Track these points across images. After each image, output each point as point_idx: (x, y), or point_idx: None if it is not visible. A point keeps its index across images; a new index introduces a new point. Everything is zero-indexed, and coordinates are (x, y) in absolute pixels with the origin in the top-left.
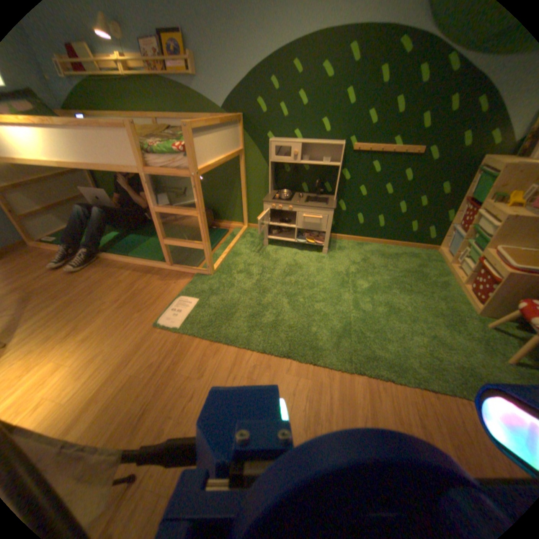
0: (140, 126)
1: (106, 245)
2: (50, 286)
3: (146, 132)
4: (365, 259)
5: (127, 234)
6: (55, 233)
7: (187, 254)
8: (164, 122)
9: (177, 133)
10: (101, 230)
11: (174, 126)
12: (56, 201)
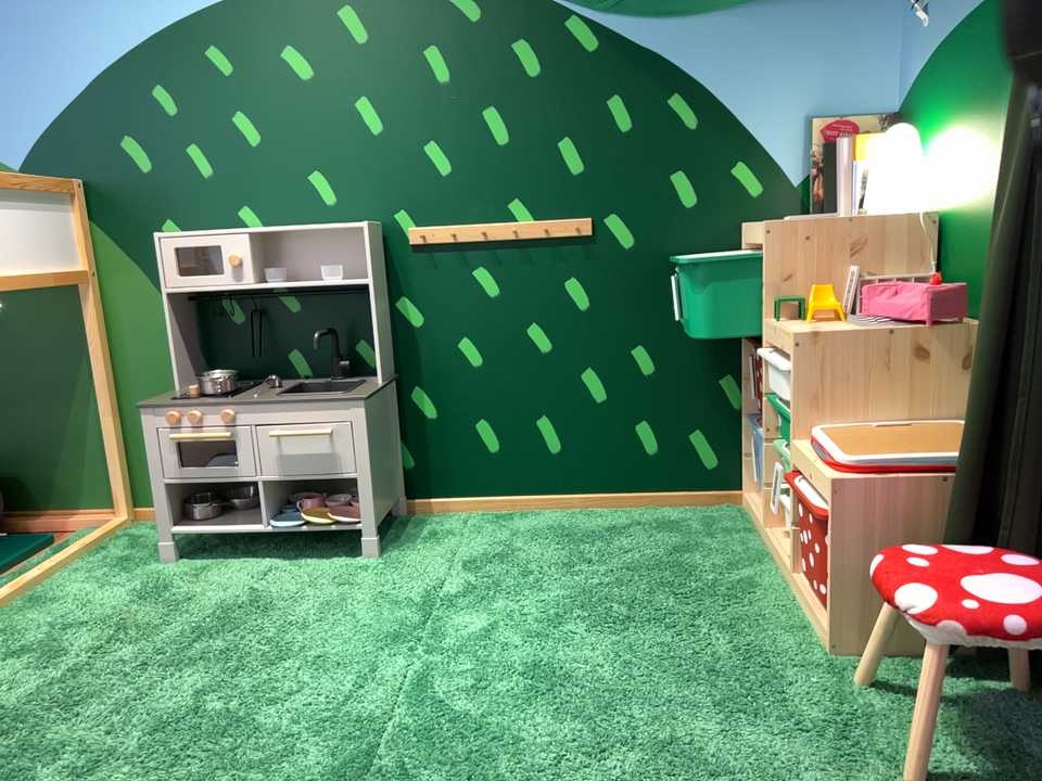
0: None
1: None
2: None
3: None
4: (511, 559)
5: None
6: None
7: None
8: None
9: None
10: None
11: None
12: None
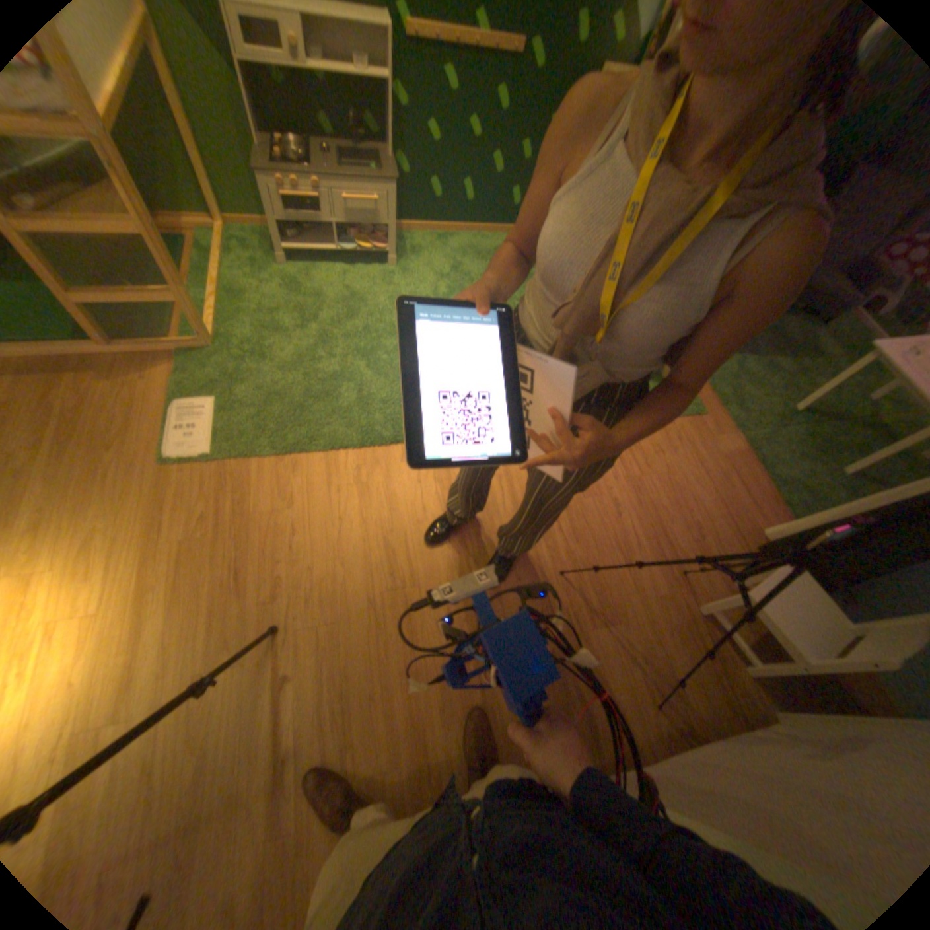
0: None
1: None
2: None
3: None
4: (458, 271)
5: None
6: None
7: (125, 313)
8: None
9: None
10: None
11: None
12: None
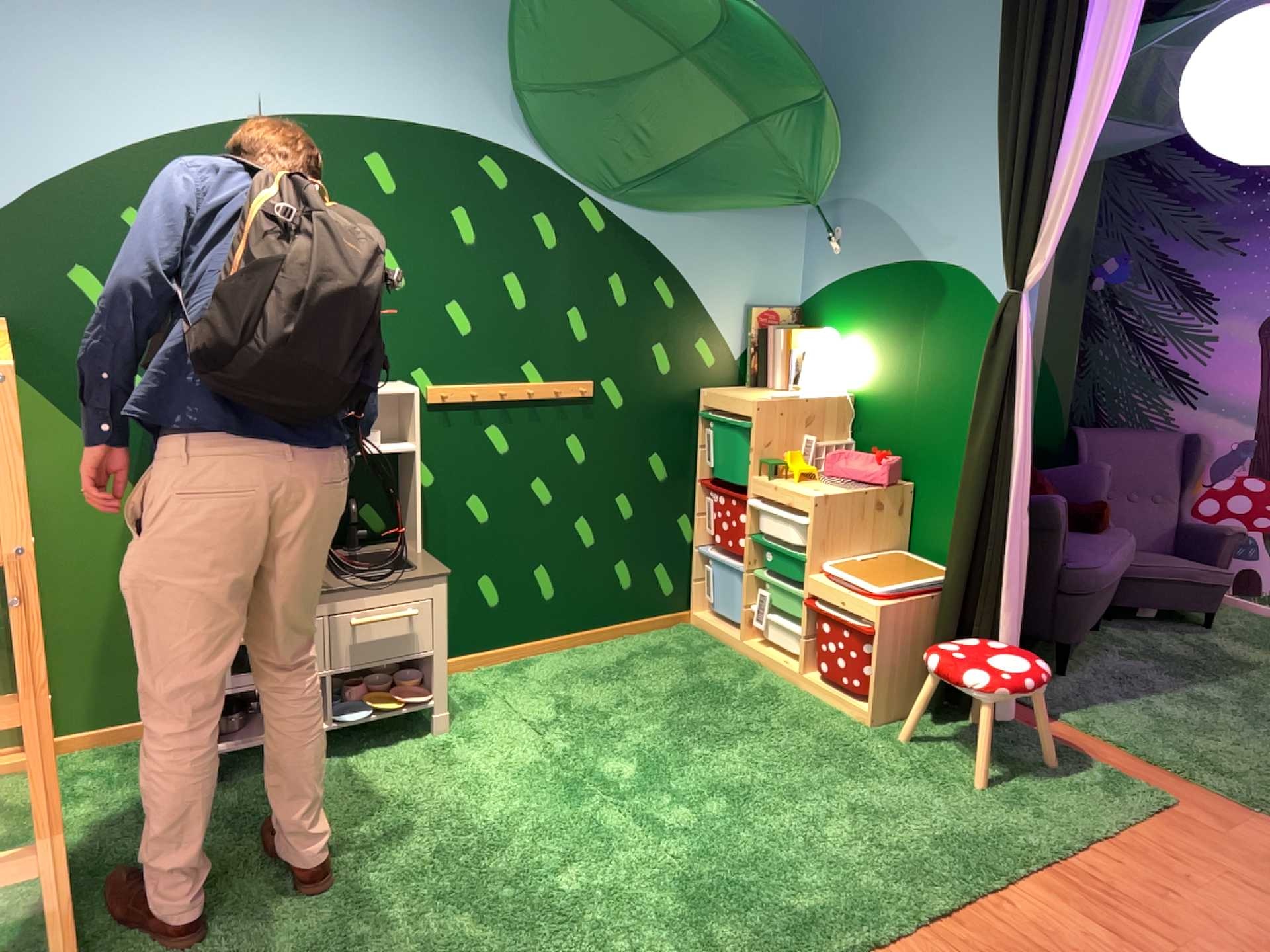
0: None
1: None
2: None
3: None
4: (570, 701)
5: None
6: None
7: None
8: None
9: None
10: None
11: None
12: None
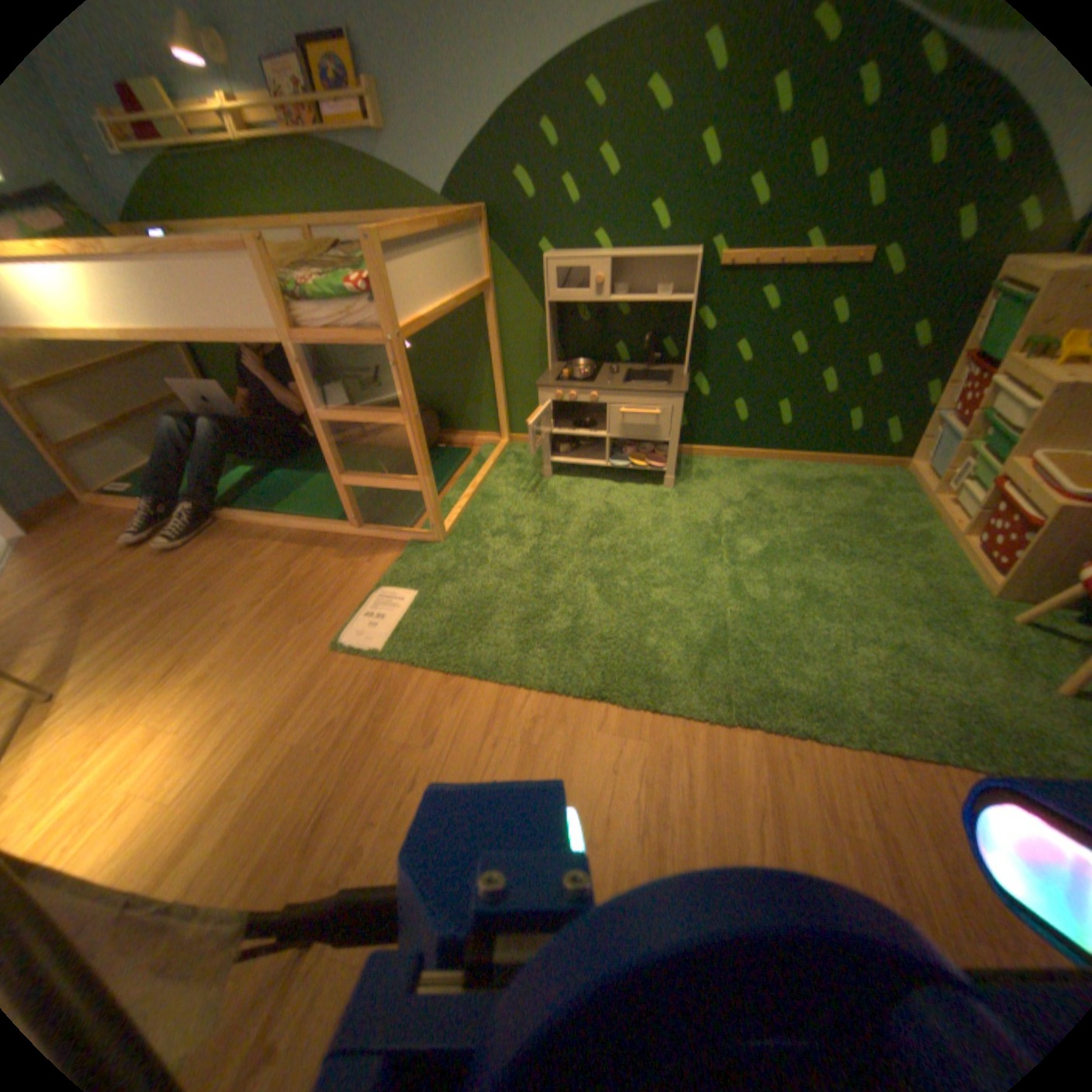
0: (280, 245)
1: (229, 492)
2: (127, 579)
3: (290, 258)
4: (755, 495)
5: (269, 470)
6: (130, 475)
7: (389, 502)
8: (326, 233)
9: (354, 256)
10: (219, 464)
11: (348, 240)
12: (126, 410)
